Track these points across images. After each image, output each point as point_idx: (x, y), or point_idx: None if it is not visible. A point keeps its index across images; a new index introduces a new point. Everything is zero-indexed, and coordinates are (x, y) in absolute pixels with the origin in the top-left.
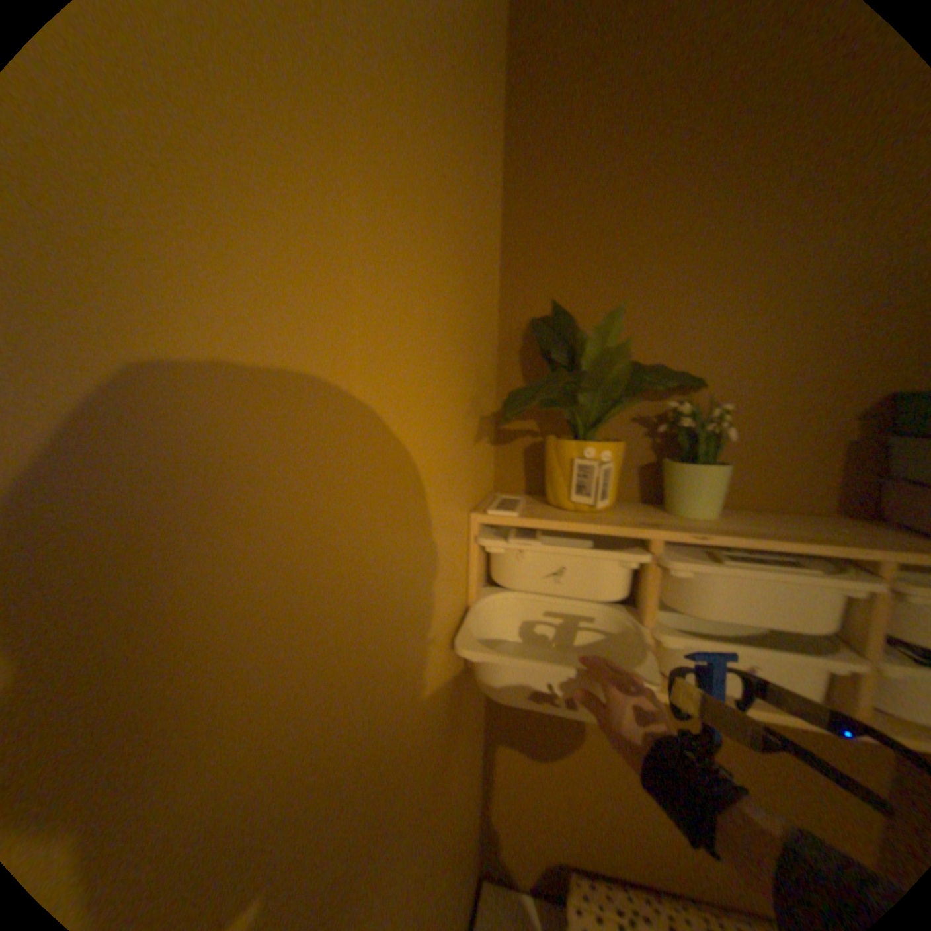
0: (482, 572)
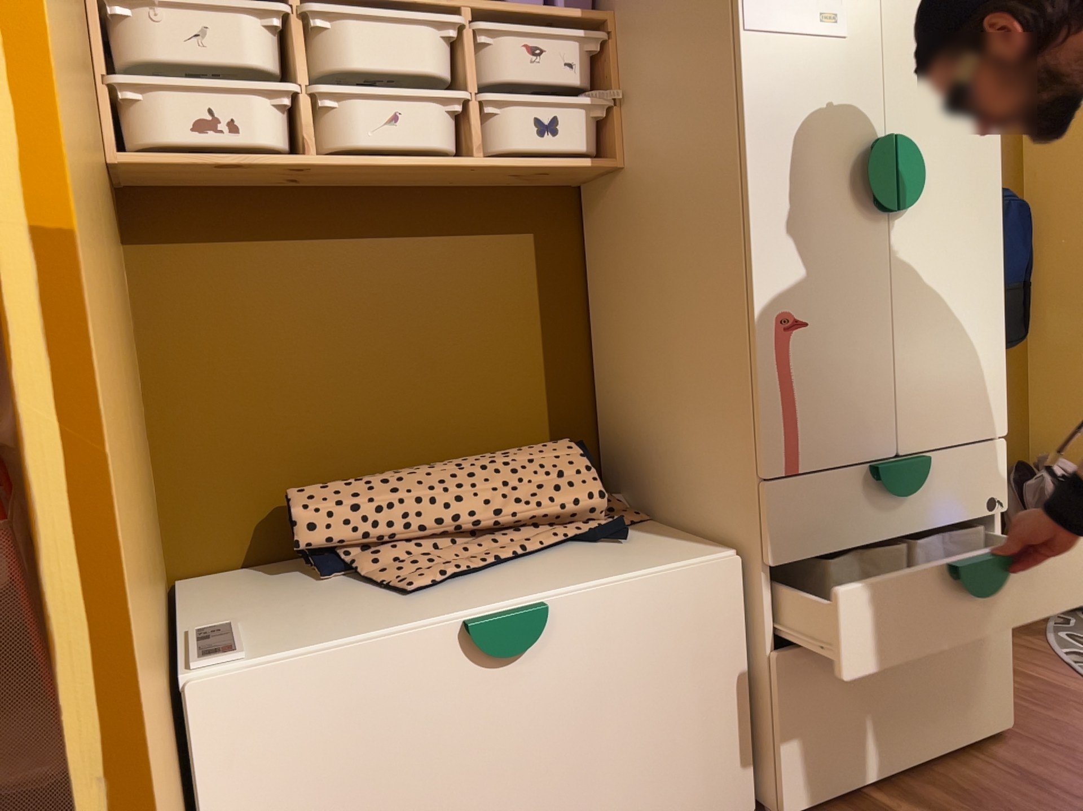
0: (105, 59)
